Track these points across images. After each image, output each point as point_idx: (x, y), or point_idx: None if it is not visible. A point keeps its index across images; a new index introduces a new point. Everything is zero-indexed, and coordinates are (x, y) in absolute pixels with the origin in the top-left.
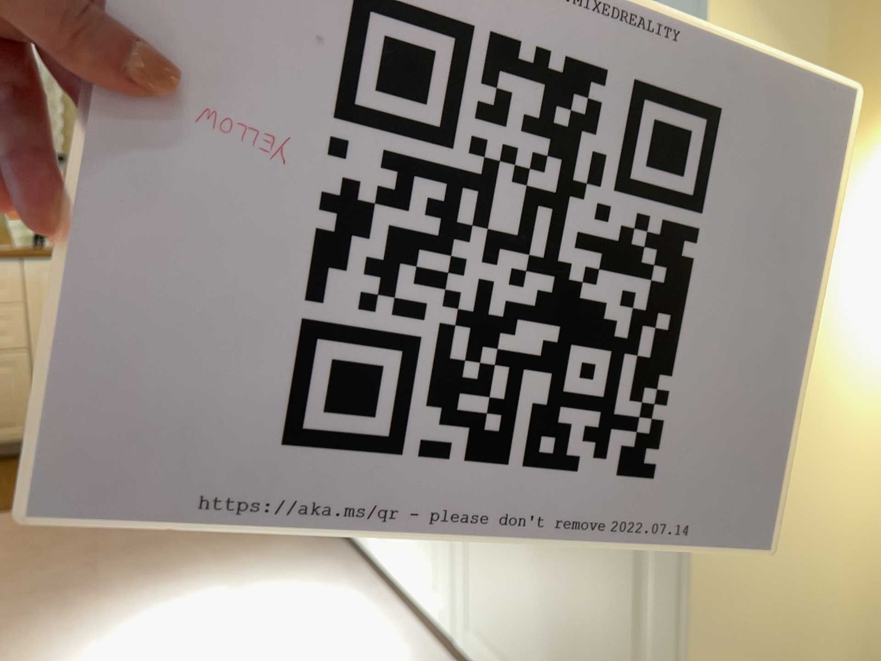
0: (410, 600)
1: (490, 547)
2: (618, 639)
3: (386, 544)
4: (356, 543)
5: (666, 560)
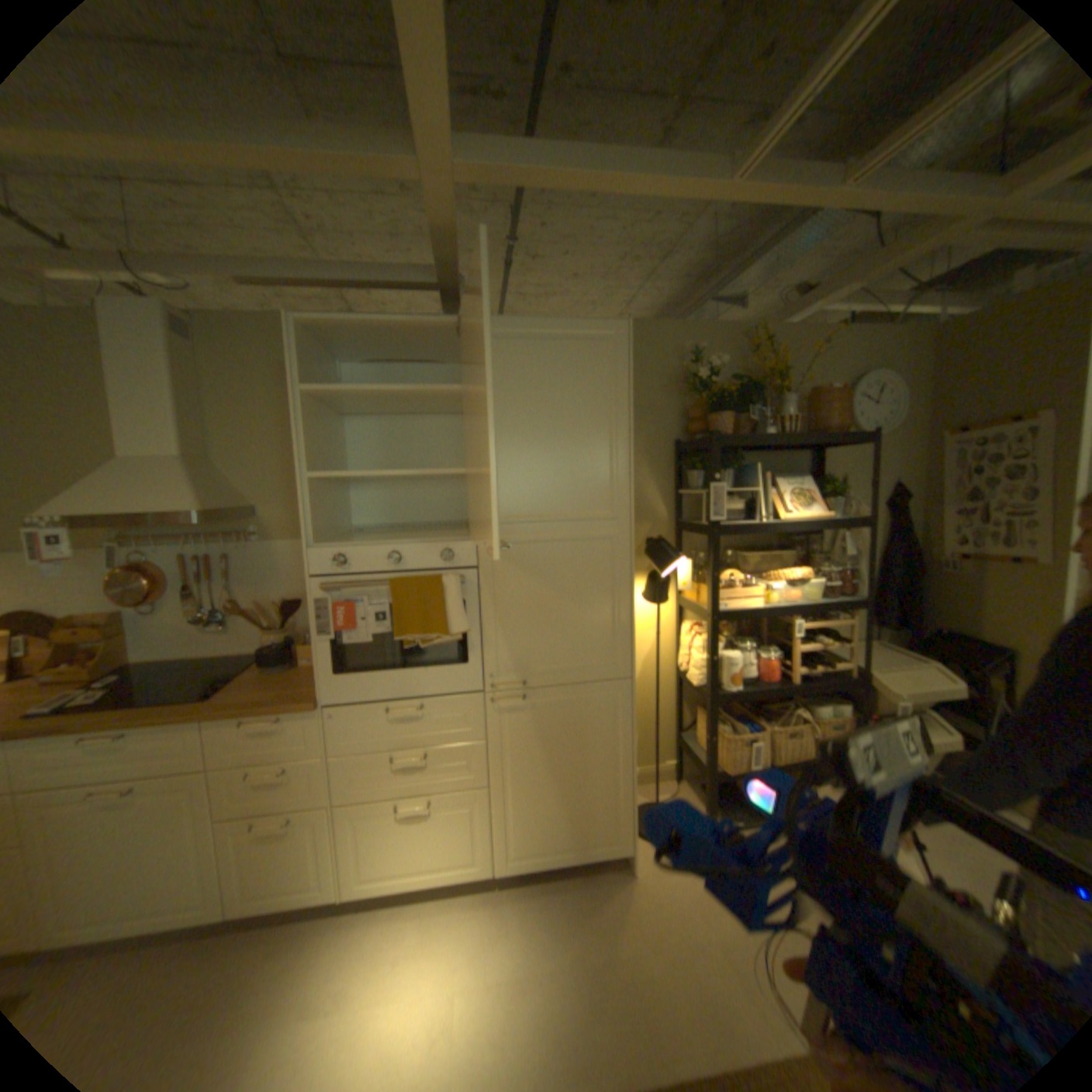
0: (432, 887)
1: (519, 812)
2: (598, 800)
3: (395, 874)
4: (340, 902)
5: (616, 765)
